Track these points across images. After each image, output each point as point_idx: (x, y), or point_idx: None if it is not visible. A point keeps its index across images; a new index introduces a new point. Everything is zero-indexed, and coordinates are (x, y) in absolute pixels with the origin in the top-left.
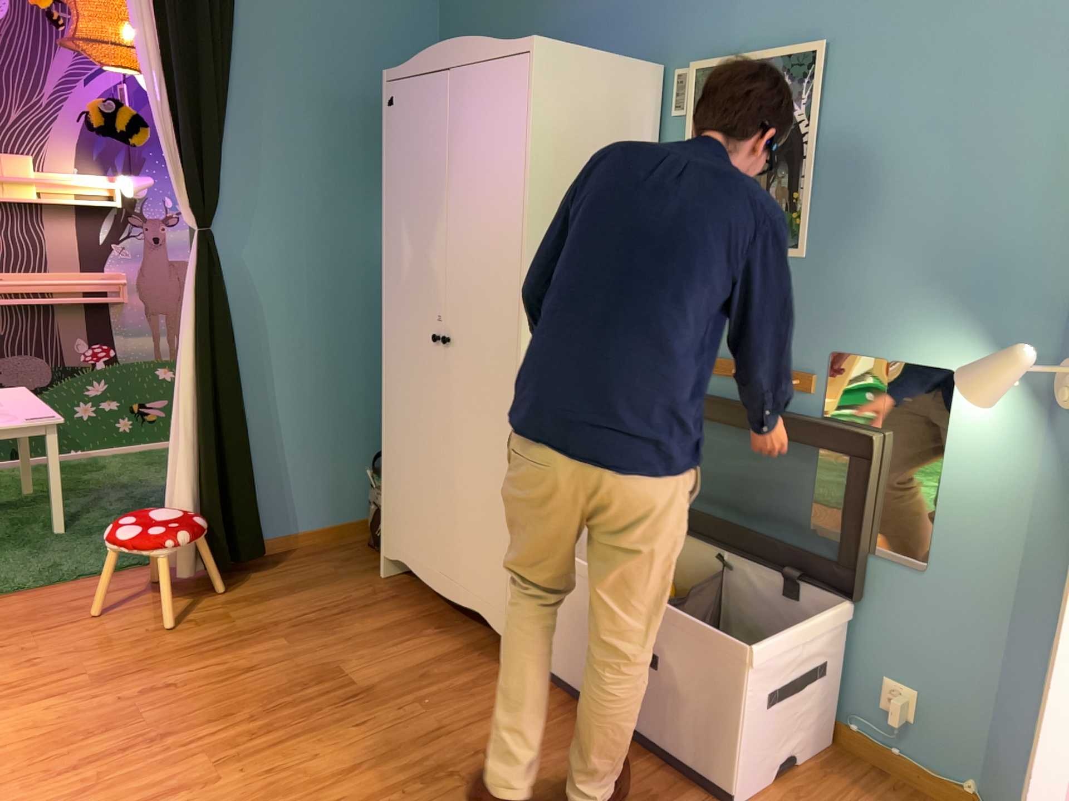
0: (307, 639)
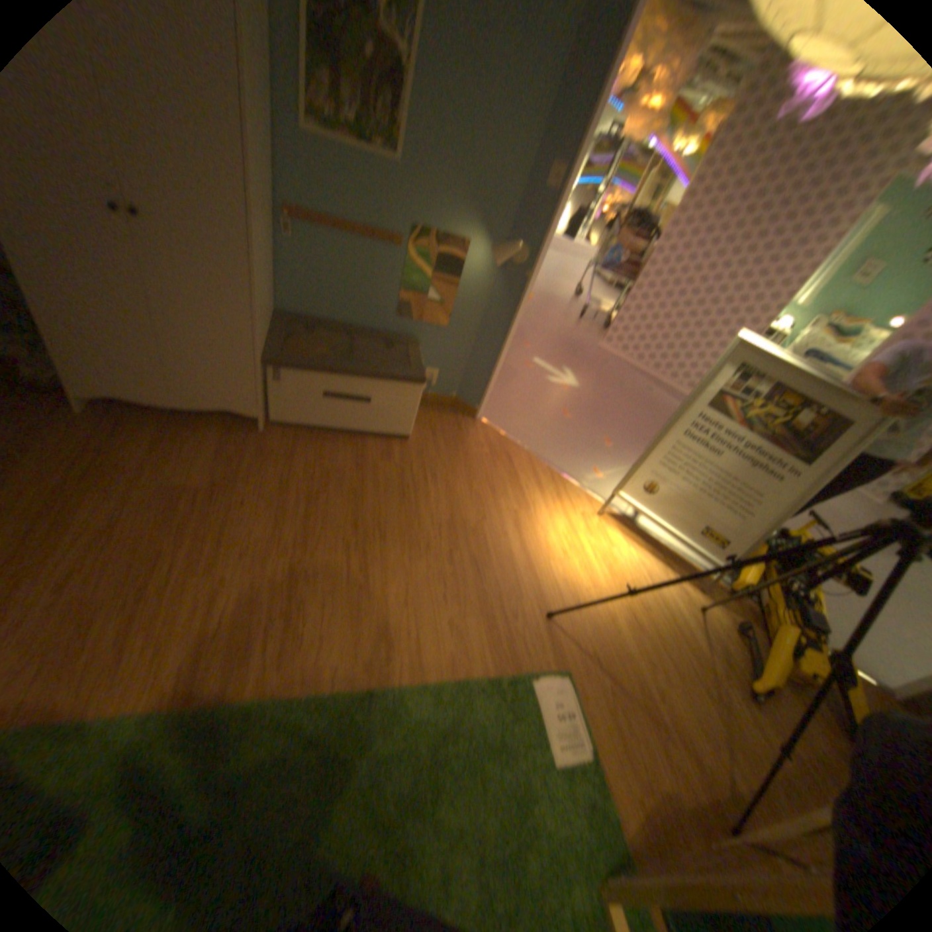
0: (109, 487)
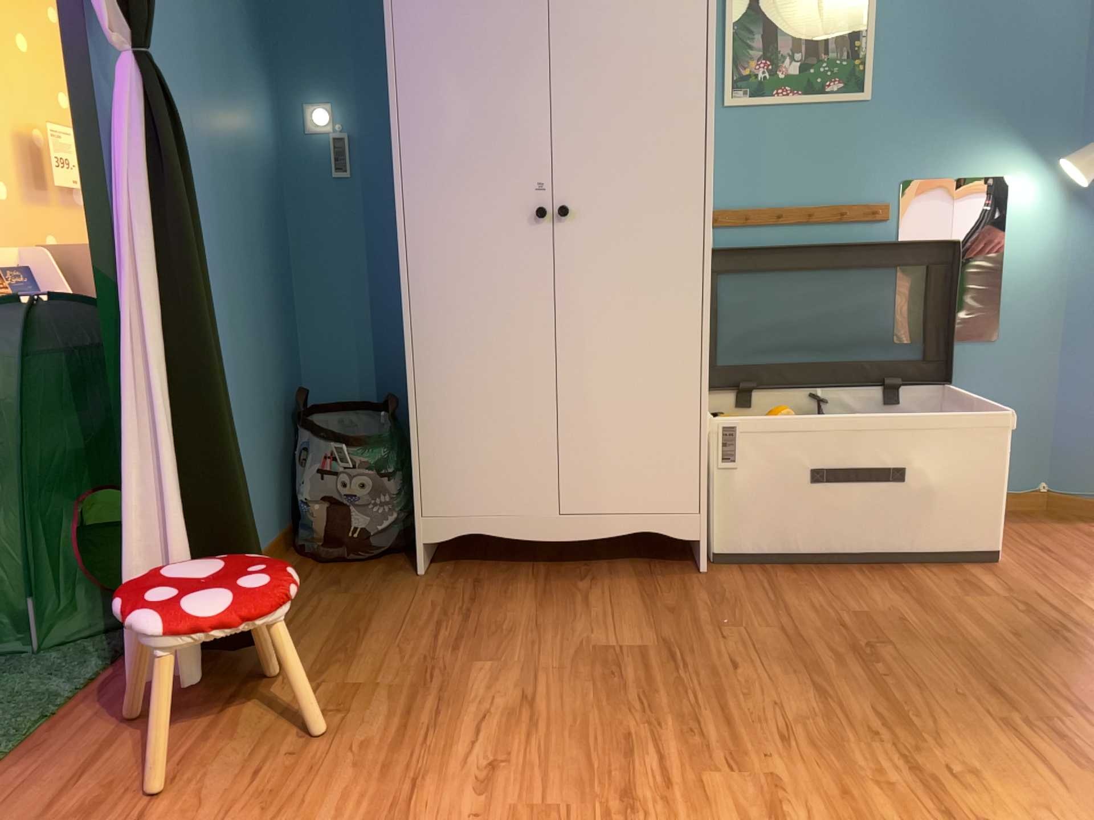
0: (500, 649)
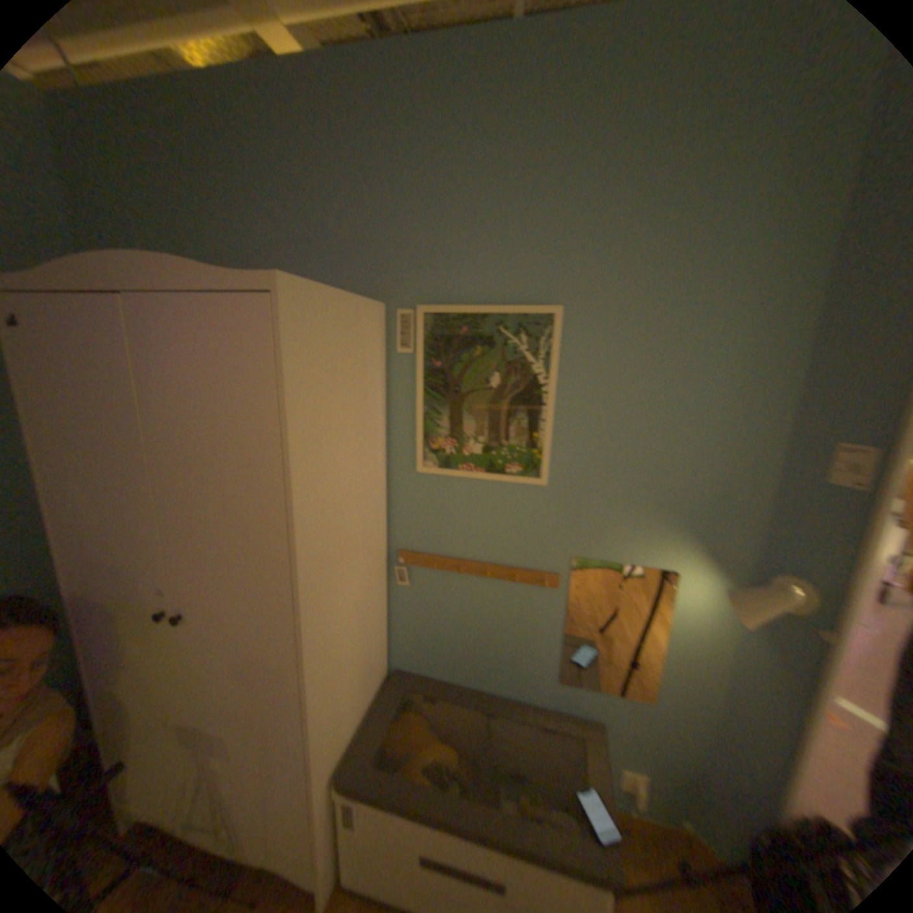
0: None
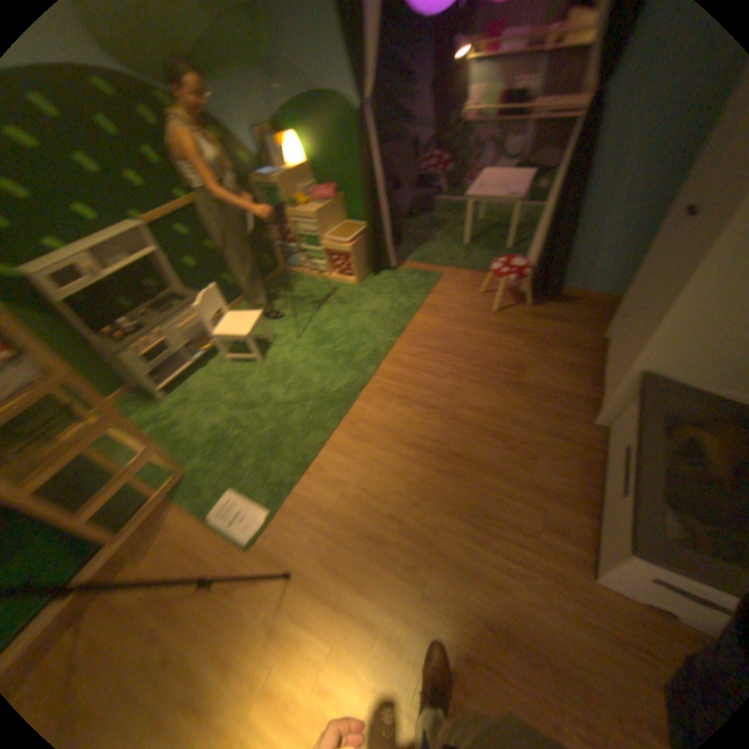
0: (533, 348)
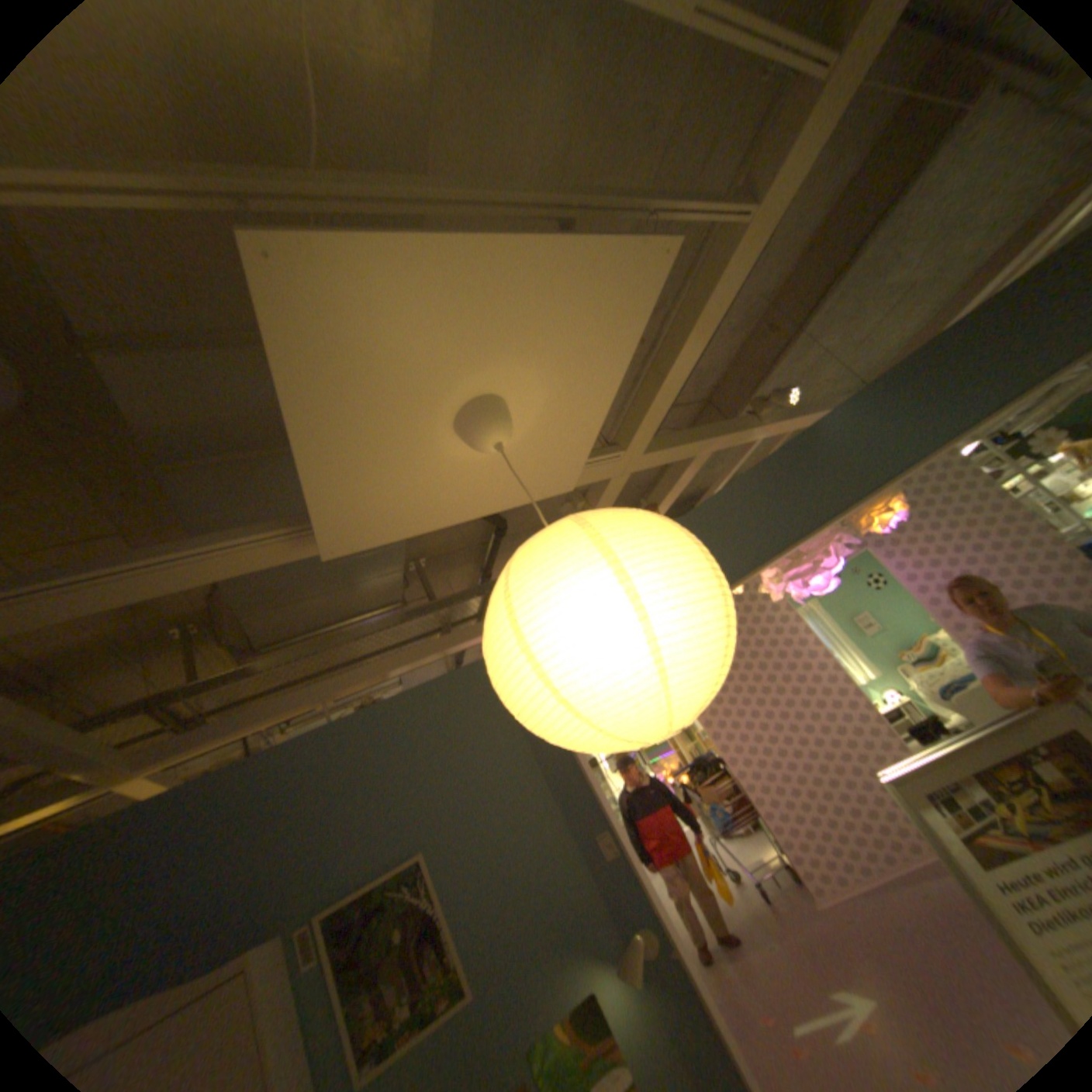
0: None
